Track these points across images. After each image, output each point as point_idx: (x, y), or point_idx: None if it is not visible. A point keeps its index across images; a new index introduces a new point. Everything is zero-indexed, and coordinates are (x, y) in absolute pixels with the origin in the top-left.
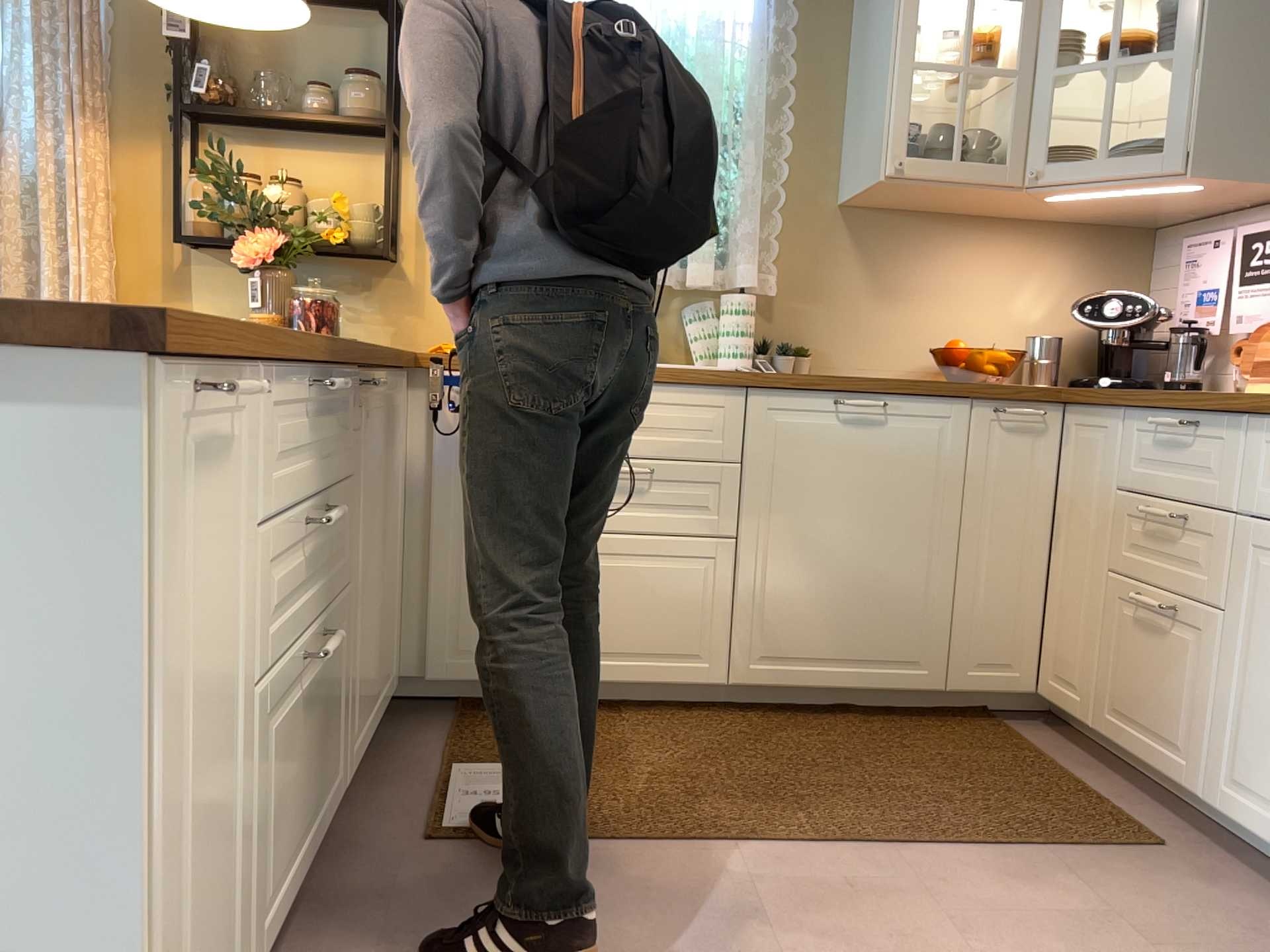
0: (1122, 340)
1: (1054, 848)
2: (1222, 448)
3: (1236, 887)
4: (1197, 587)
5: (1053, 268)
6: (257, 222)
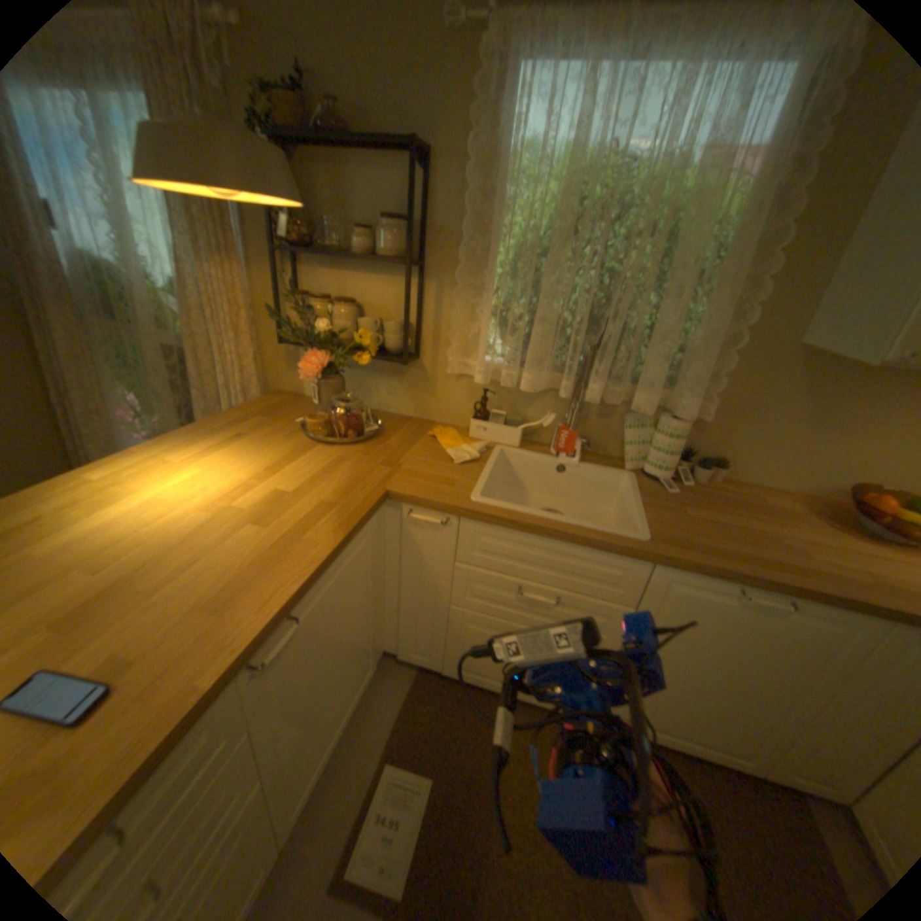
0: None
1: None
2: None
3: None
4: None
5: None
6: (314, 343)
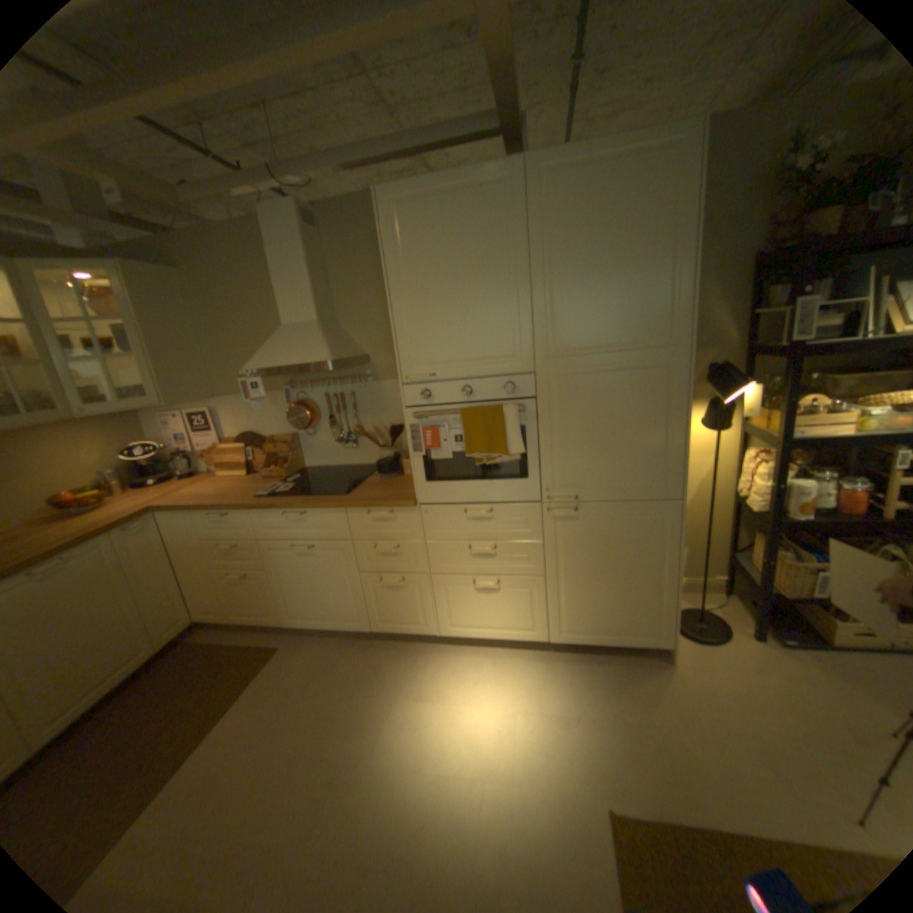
0: (147, 464)
1: (249, 682)
2: (239, 521)
3: (301, 645)
4: (248, 567)
5: (90, 437)
6: None
